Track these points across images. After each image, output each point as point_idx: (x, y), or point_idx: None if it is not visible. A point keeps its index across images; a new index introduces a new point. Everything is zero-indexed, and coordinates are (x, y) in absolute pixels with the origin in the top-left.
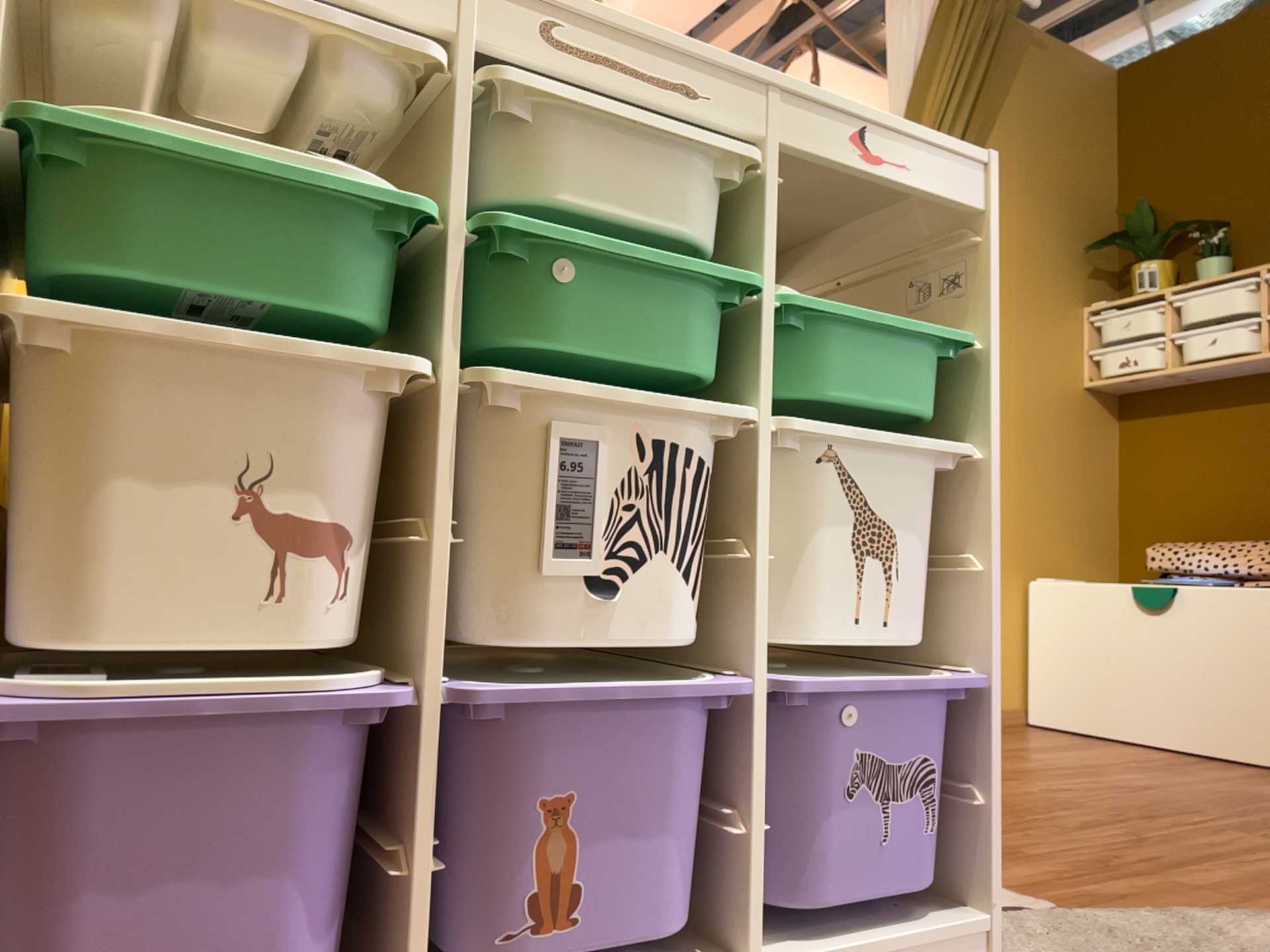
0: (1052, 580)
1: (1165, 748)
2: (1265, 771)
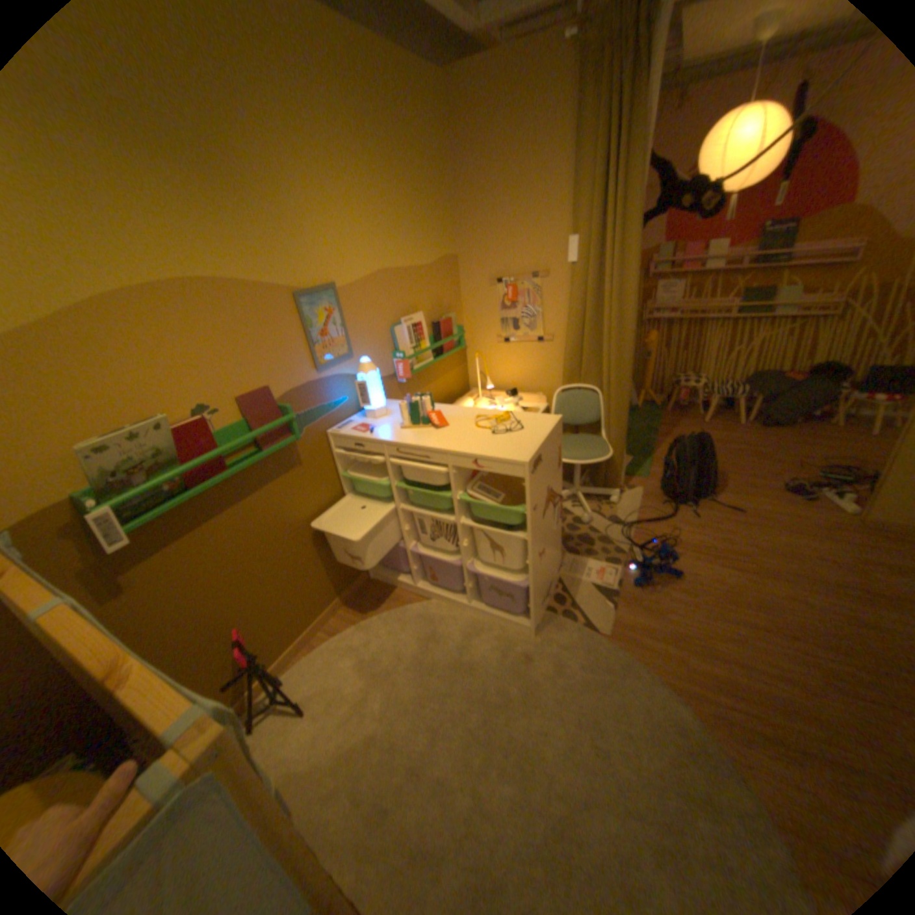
0: None
1: None
2: None
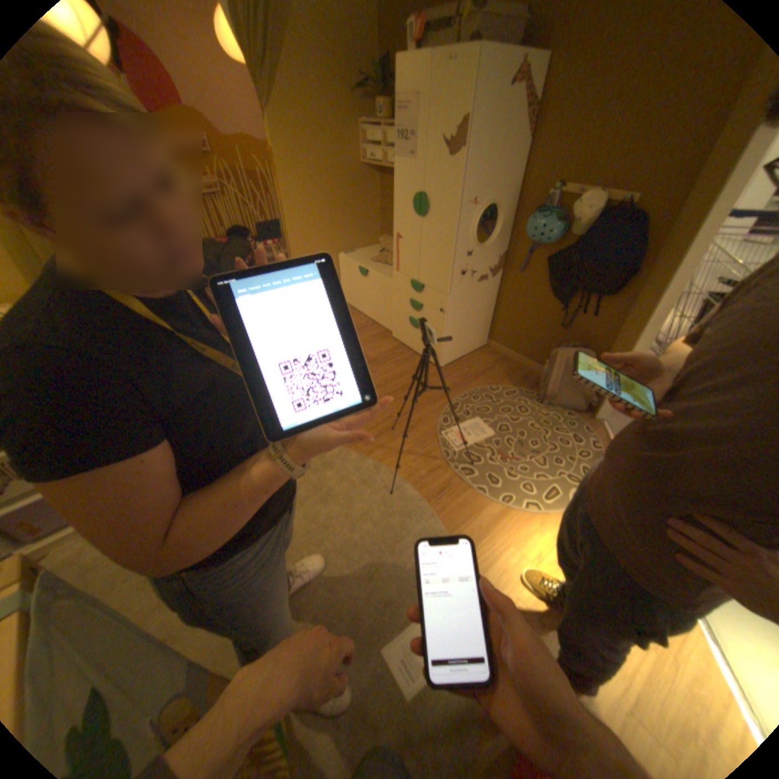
0: (351, 252)
1: (368, 320)
2: (383, 335)
